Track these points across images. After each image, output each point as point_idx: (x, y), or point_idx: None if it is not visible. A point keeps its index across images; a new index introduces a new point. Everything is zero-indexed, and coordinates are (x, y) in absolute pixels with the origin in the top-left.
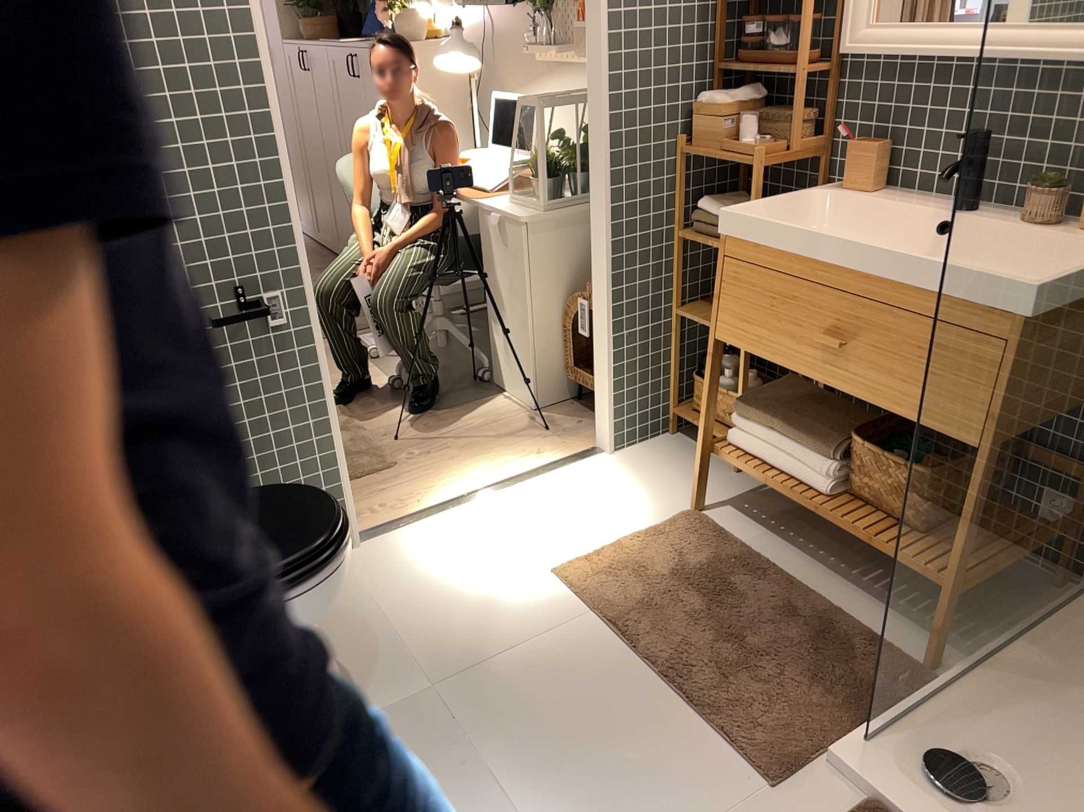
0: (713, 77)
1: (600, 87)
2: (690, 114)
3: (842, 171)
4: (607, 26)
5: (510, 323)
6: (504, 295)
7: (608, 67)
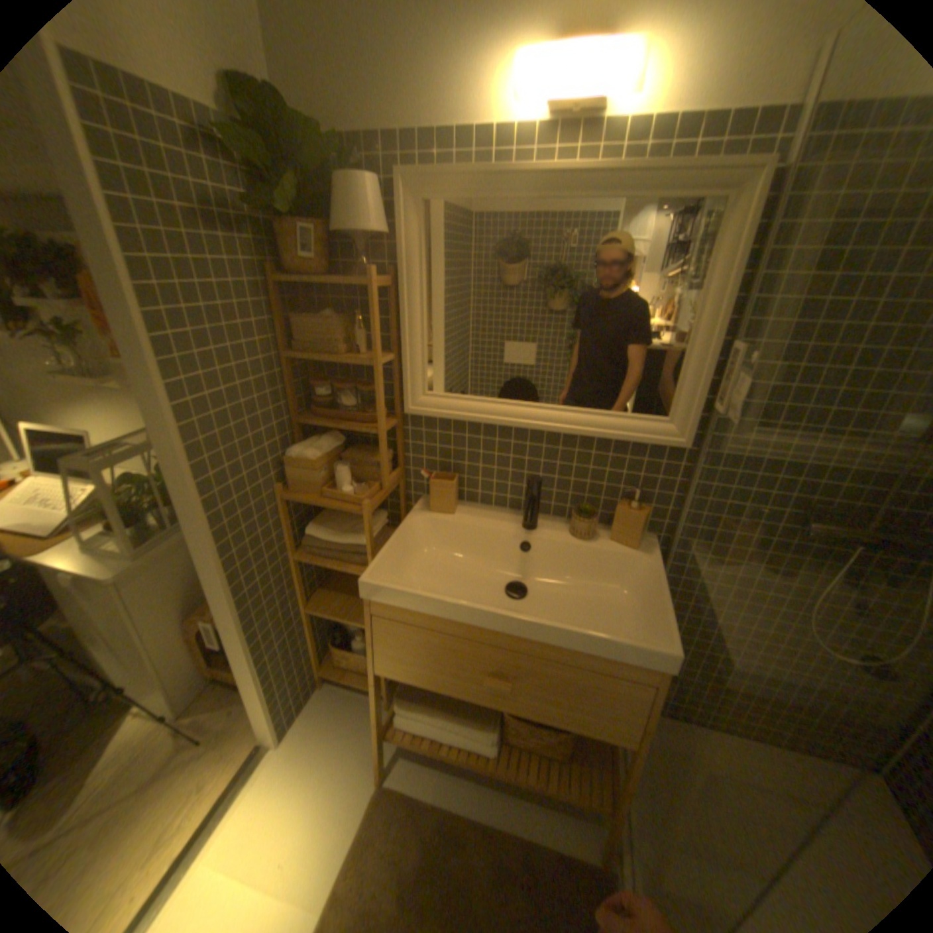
0: (294, 425)
1: (184, 476)
2: (281, 462)
3: (418, 487)
4: (176, 417)
5: (123, 658)
6: (107, 637)
7: (188, 456)
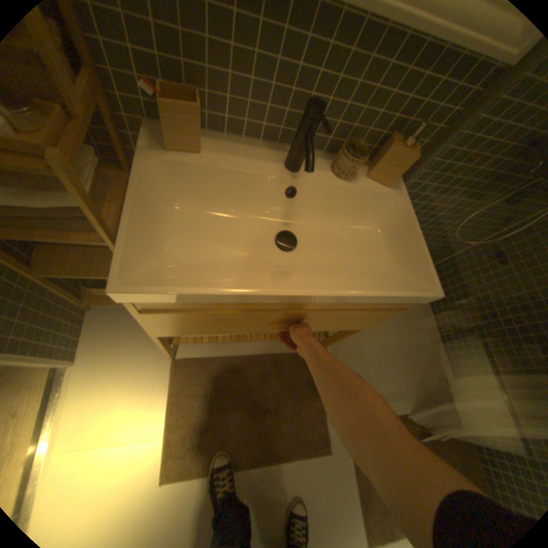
0: None
1: None
2: None
3: (131, 106)
4: None
5: None
6: None
7: None
